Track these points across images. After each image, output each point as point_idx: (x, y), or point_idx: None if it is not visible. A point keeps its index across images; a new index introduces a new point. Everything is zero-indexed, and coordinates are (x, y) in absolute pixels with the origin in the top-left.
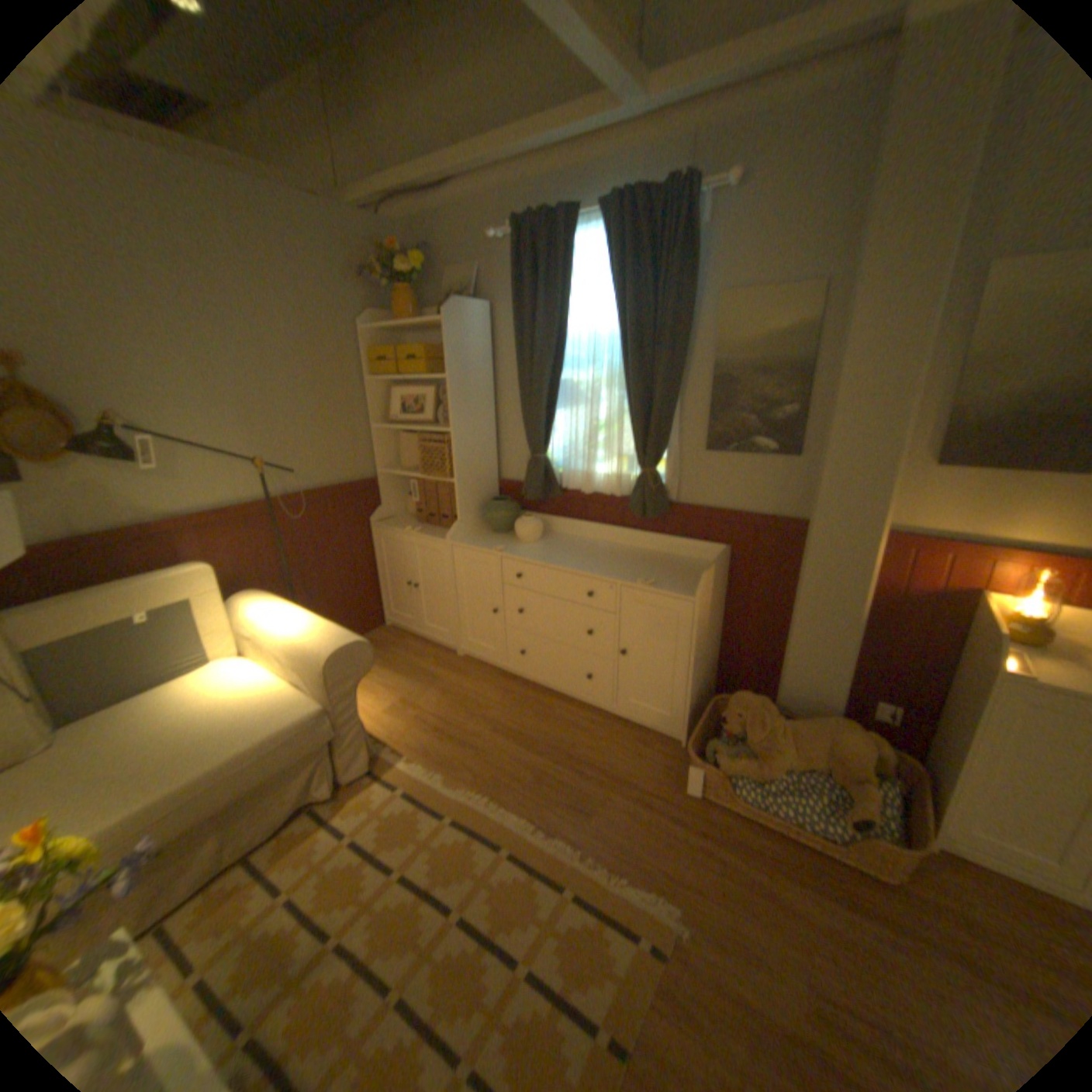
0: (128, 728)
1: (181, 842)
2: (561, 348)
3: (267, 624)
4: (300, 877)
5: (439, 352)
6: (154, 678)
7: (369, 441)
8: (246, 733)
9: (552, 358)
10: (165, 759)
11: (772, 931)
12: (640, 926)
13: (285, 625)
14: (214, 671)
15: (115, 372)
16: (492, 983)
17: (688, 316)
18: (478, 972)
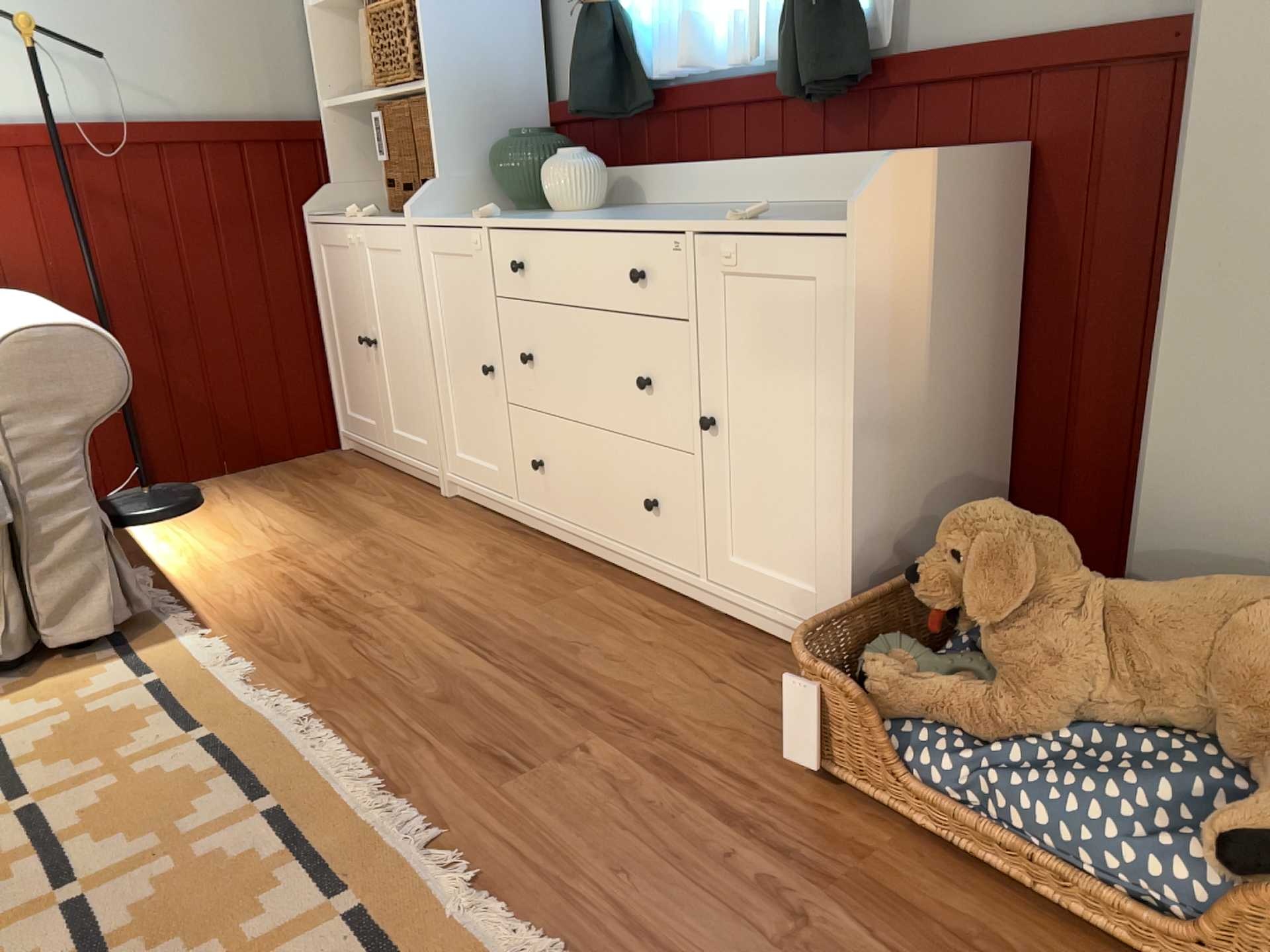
0: None
1: None
2: None
3: None
4: None
5: None
6: None
7: (307, 46)
8: None
9: None
10: None
11: None
12: None
13: None
14: None
15: None
16: None
17: None
18: None
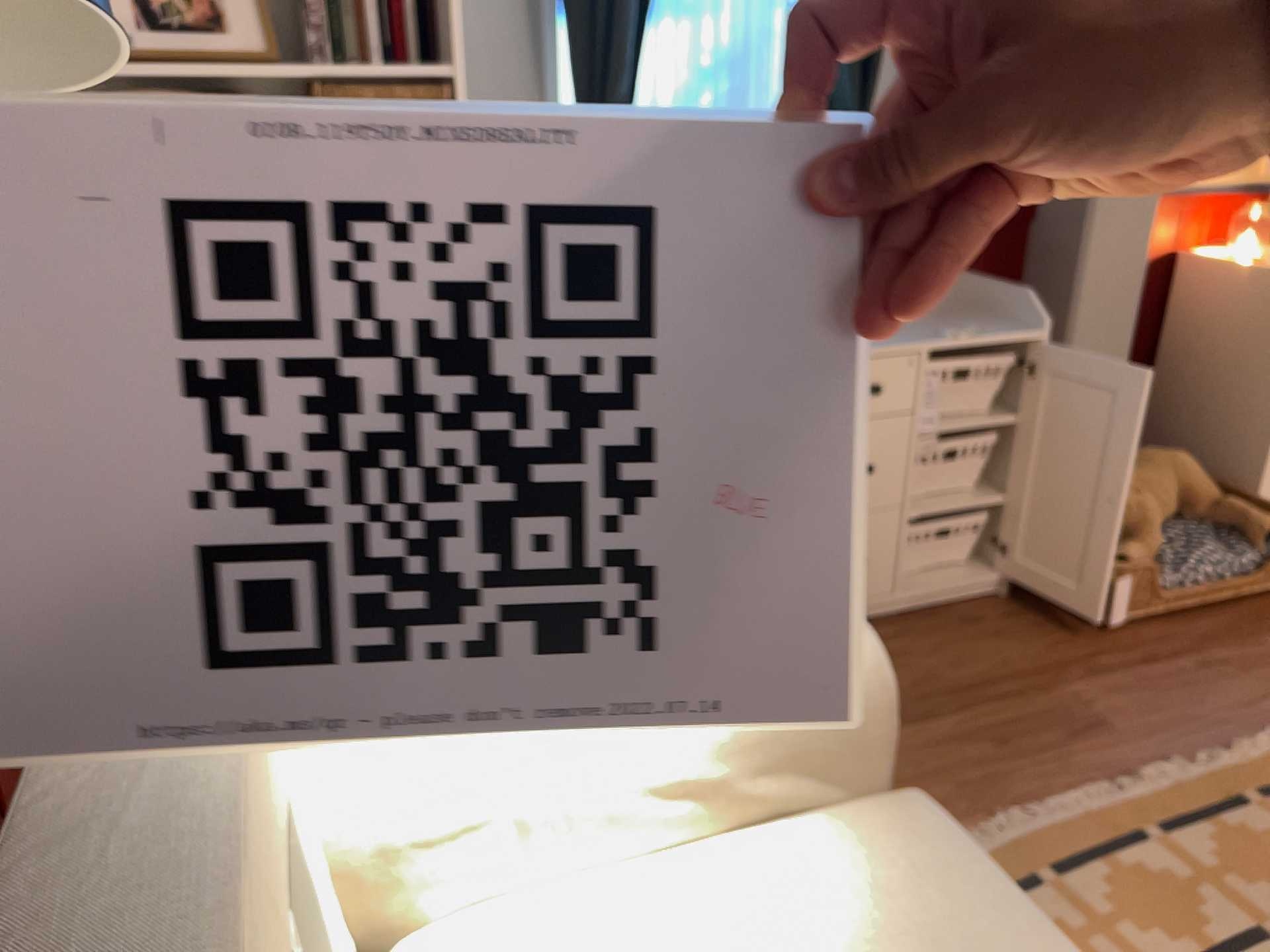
0: None
1: None
2: None
3: None
4: None
5: None
6: None
7: None
8: (985, 933)
9: None
10: None
11: None
12: None
13: None
14: None
15: None
16: None
17: None
18: None
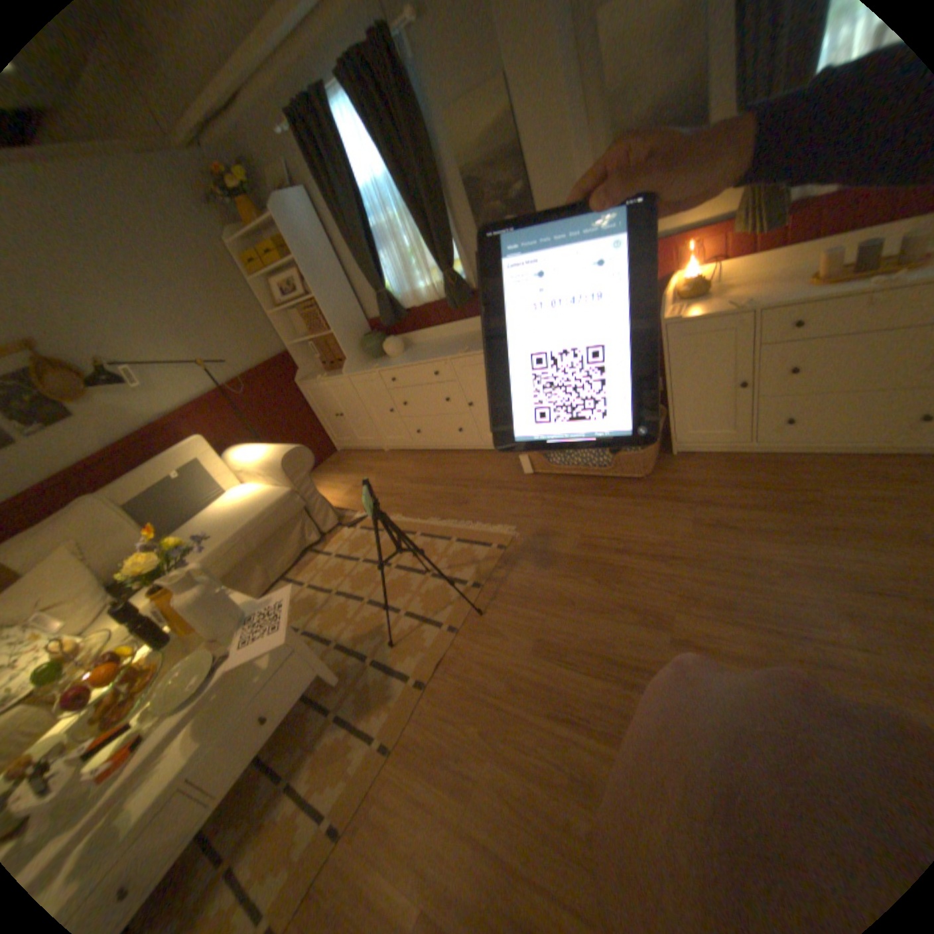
0: (193, 528)
1: (241, 568)
2: (360, 200)
3: (246, 456)
4: (312, 573)
5: (283, 237)
6: (194, 499)
7: (270, 324)
8: (252, 509)
9: (356, 211)
10: (215, 531)
11: (566, 517)
12: (492, 537)
13: (255, 453)
14: (227, 490)
15: (87, 330)
16: (414, 580)
17: (425, 139)
18: (407, 578)
